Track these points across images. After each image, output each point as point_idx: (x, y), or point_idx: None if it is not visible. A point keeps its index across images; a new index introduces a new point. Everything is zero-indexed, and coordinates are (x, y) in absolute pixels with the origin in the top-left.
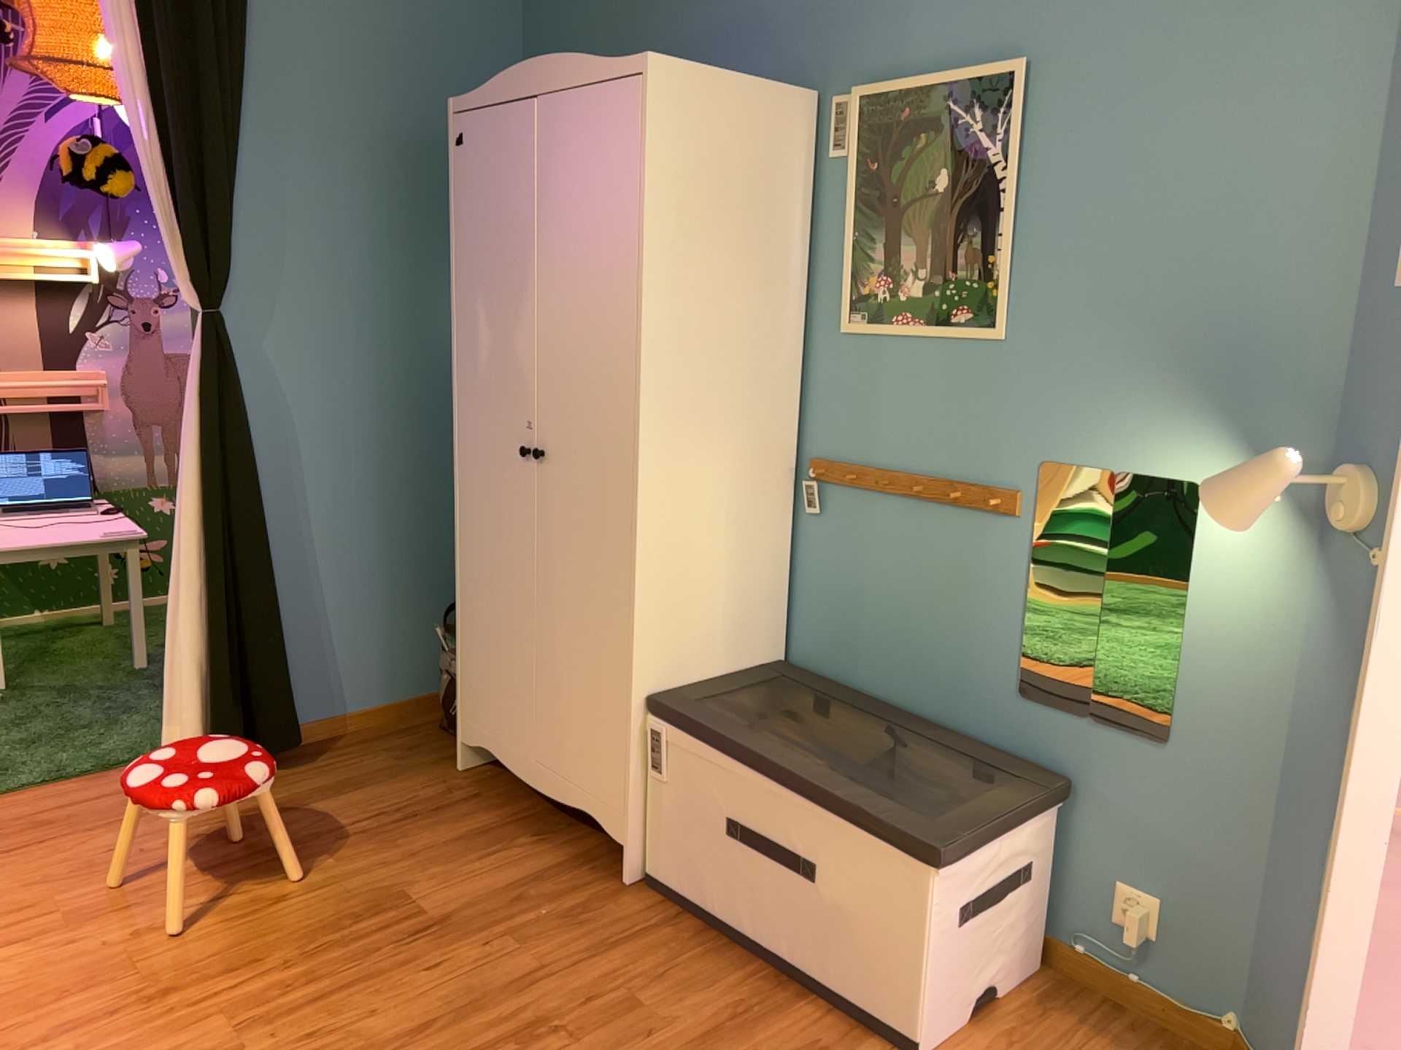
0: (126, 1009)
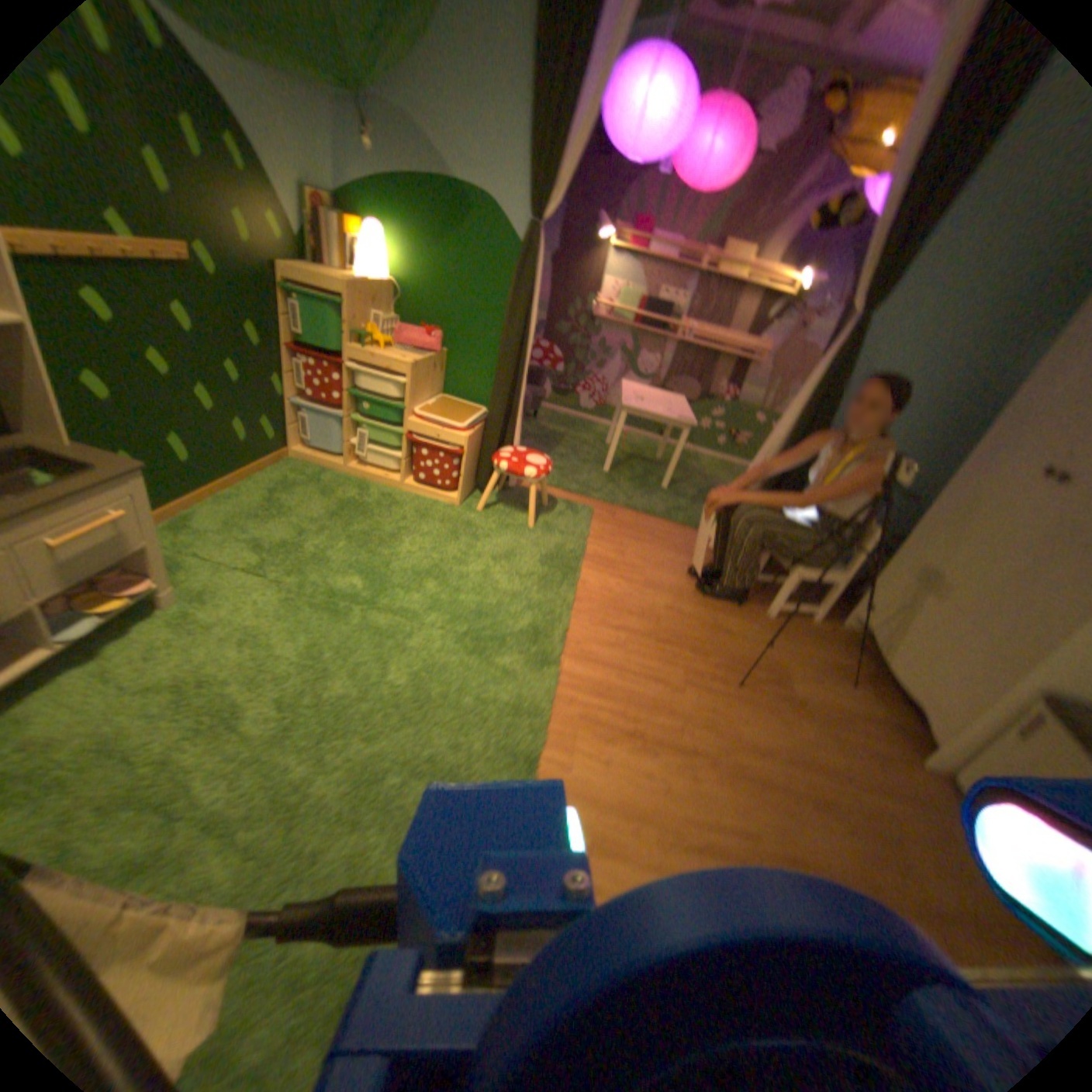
0: (644, 639)
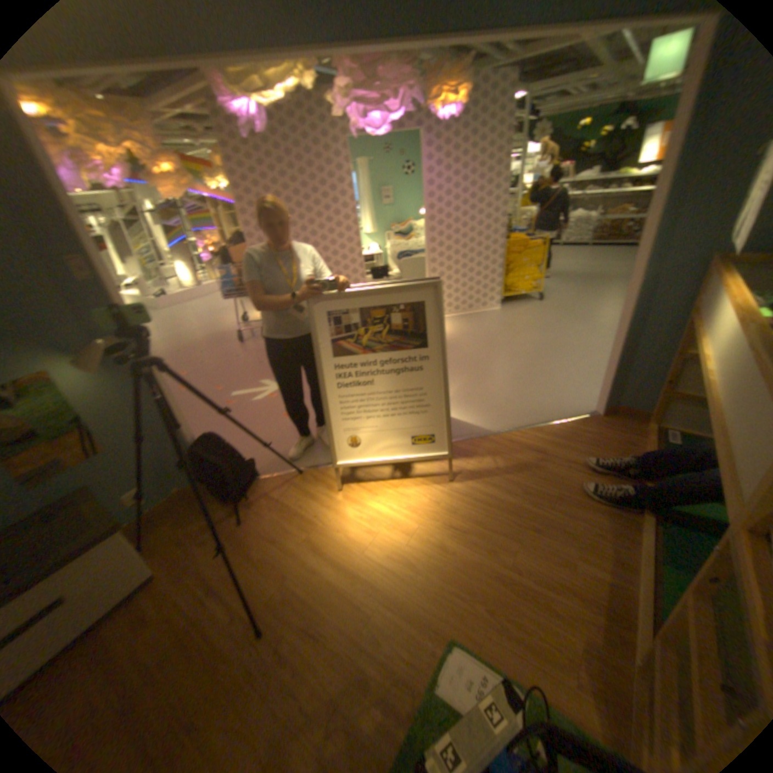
0: None
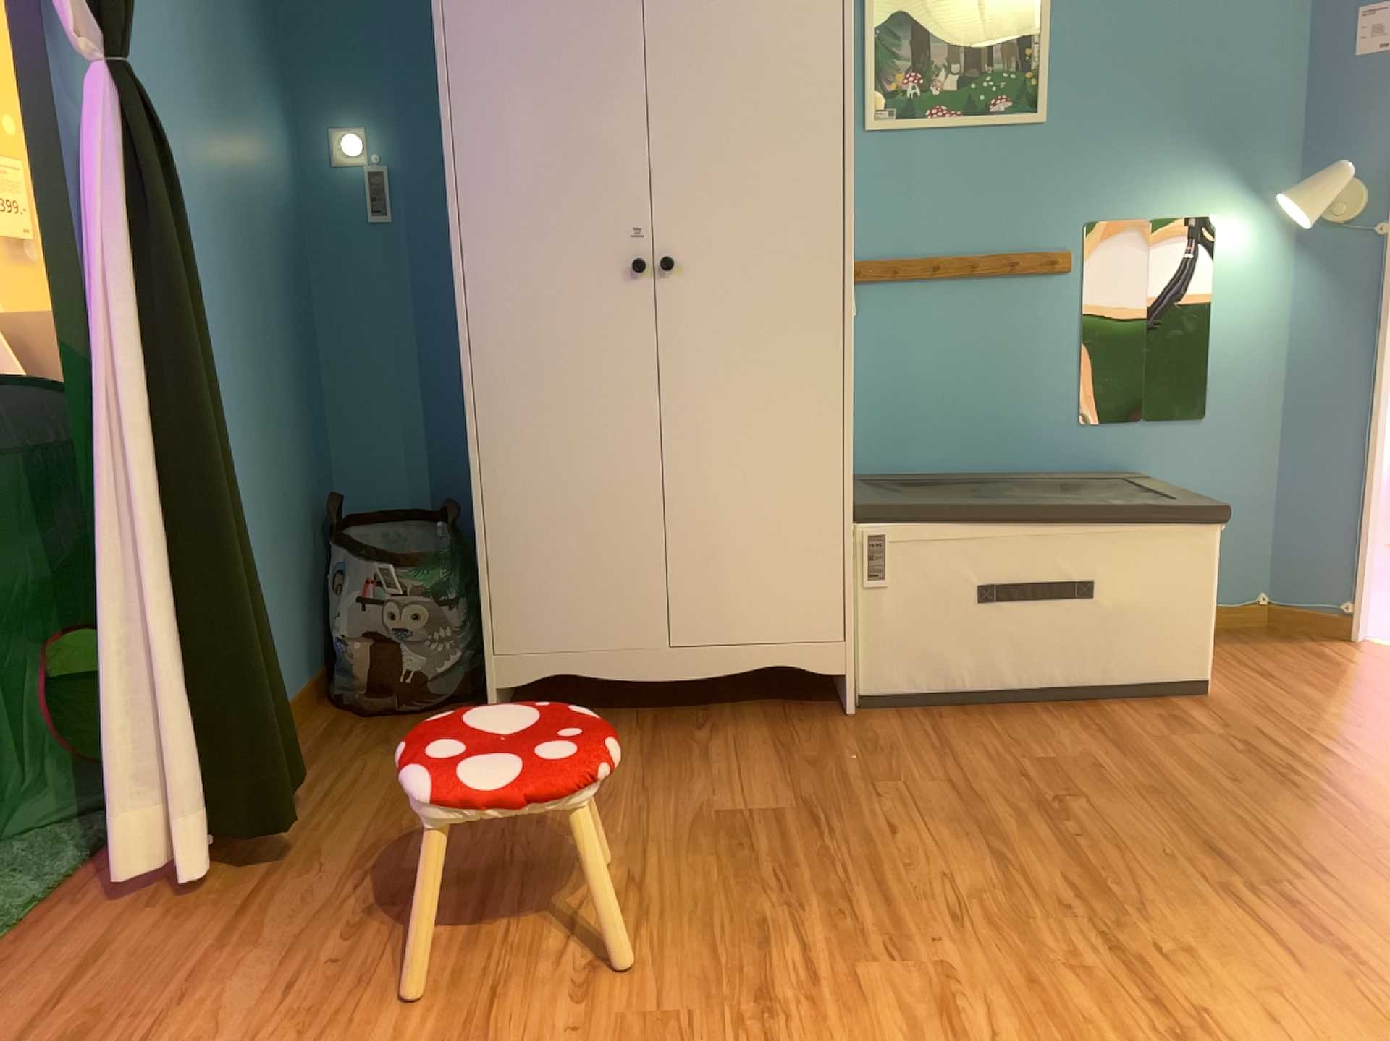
0: None
